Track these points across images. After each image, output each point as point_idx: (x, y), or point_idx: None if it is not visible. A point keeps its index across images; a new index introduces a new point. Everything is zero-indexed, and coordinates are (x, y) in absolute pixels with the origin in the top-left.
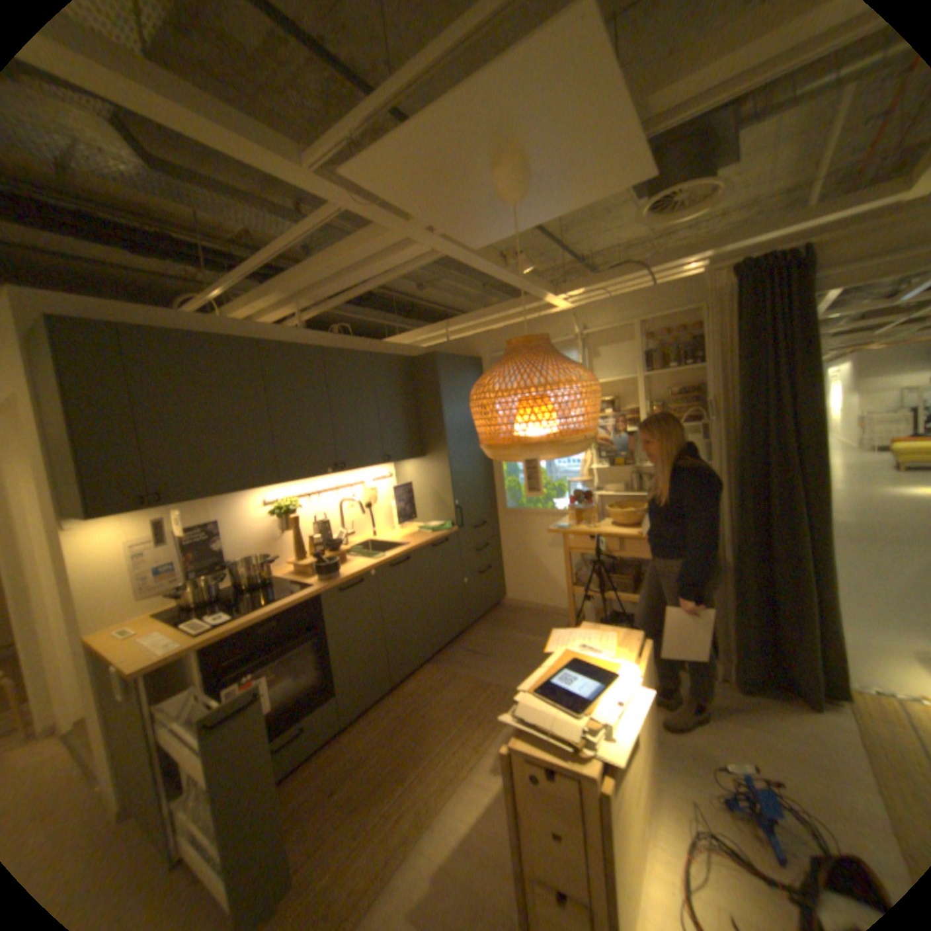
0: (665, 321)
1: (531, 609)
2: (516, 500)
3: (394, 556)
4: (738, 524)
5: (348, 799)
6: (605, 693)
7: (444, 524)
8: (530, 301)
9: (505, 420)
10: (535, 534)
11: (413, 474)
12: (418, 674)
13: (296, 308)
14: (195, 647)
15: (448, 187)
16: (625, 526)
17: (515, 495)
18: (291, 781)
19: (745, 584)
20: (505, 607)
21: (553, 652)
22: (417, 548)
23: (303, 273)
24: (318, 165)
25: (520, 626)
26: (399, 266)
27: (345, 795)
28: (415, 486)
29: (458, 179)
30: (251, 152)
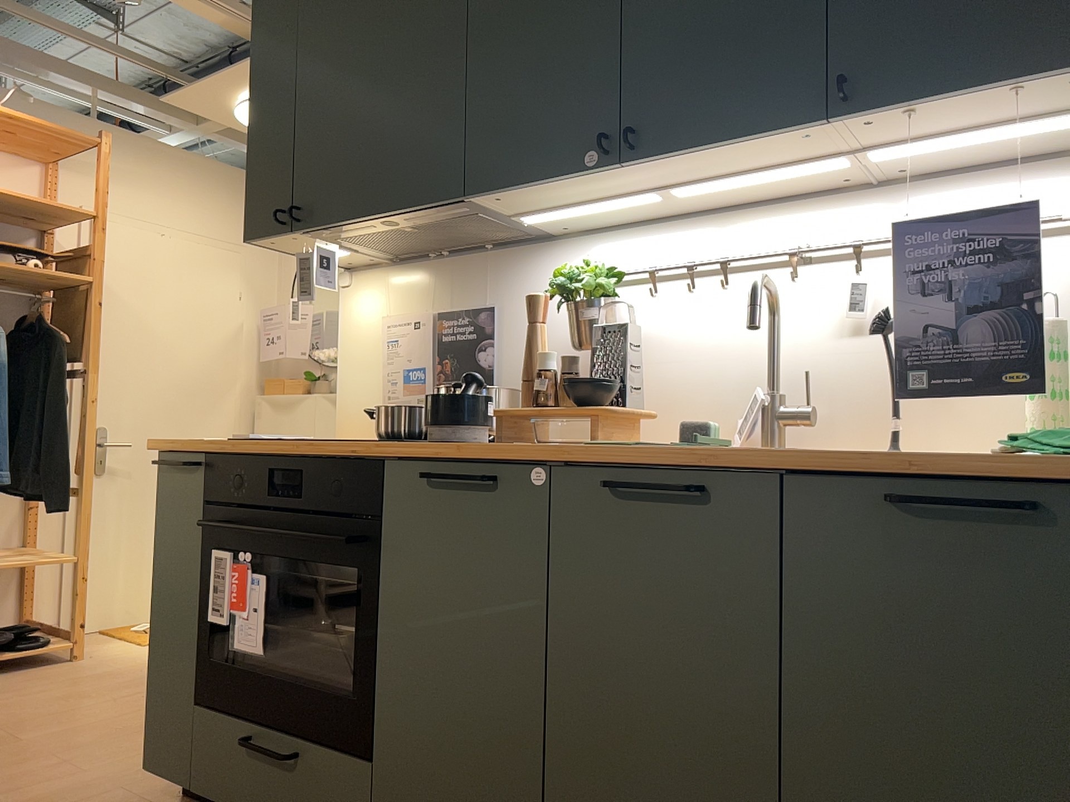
0: None
1: None
2: None
3: (649, 459)
4: None
5: None
6: None
7: None
8: None
9: None
10: None
11: None
12: None
13: None
14: (208, 448)
15: None
16: None
17: None
18: None
19: None
20: None
21: None
22: (767, 462)
23: None
24: None
25: None
26: None
27: None
28: None
29: None
30: None
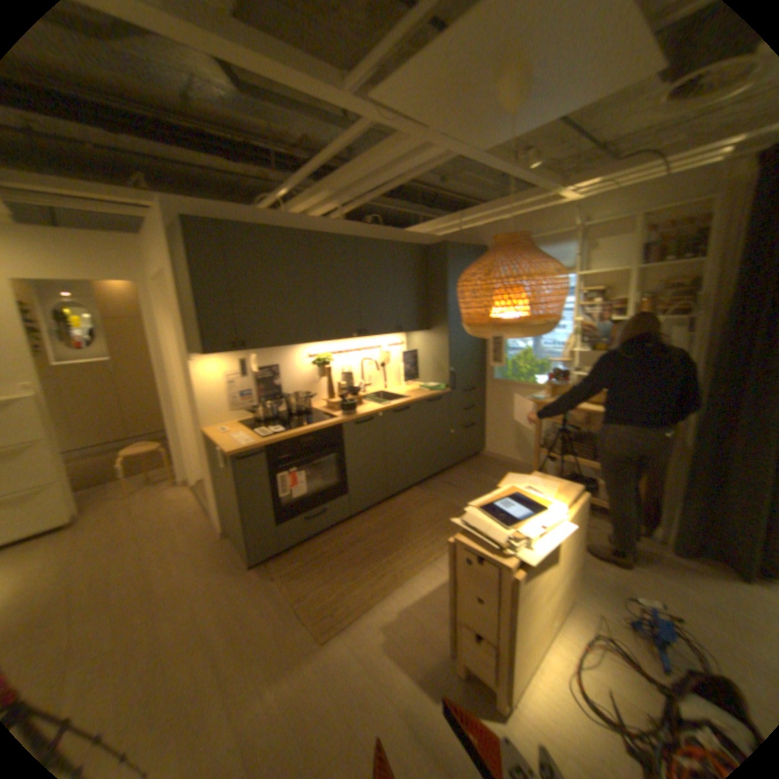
0: (671, 213)
1: (503, 461)
2: (501, 373)
3: (396, 405)
4: (705, 413)
5: (350, 557)
6: (532, 518)
7: (438, 385)
8: (537, 192)
9: (479, 304)
10: (515, 402)
11: (418, 344)
12: (407, 492)
13: (336, 204)
14: (261, 444)
15: (456, 100)
16: (593, 404)
17: (502, 368)
18: (316, 540)
19: (699, 465)
20: (482, 456)
21: (503, 488)
22: (414, 400)
23: (341, 175)
24: (353, 88)
25: (491, 472)
26: (417, 166)
27: (349, 555)
28: (419, 353)
29: (464, 93)
30: (305, 84)
